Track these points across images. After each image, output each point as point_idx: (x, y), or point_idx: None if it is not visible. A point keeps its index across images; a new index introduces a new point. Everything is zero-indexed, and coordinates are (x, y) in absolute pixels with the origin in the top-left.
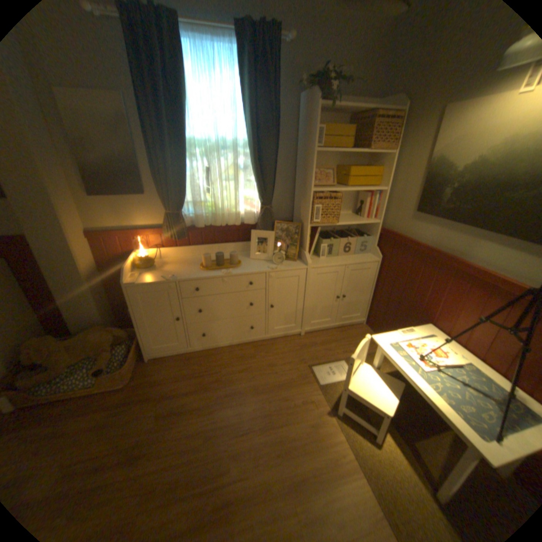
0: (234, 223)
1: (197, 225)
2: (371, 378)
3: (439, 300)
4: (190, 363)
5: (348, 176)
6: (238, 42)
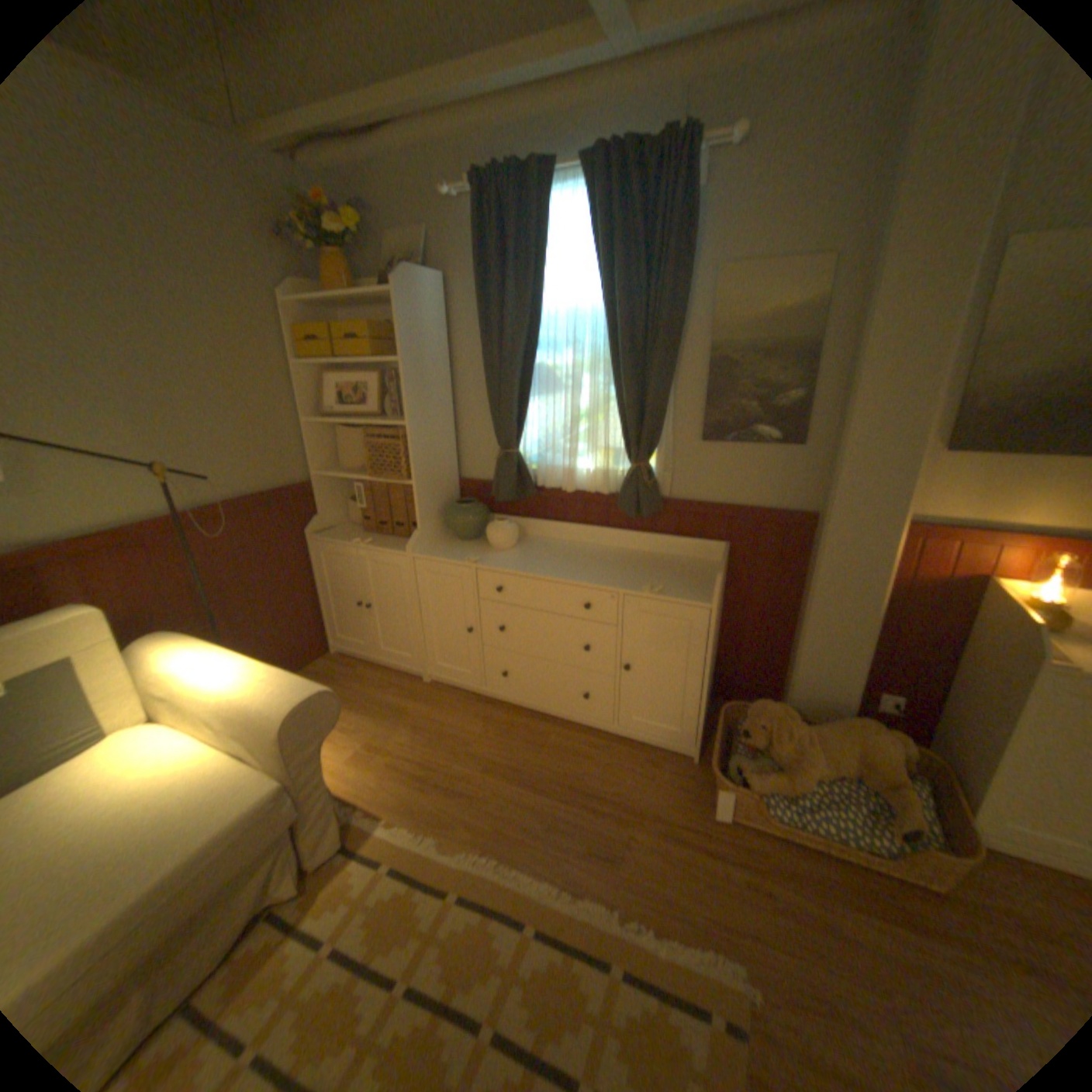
0: None
1: None
2: None
3: None
4: None
5: None
6: None
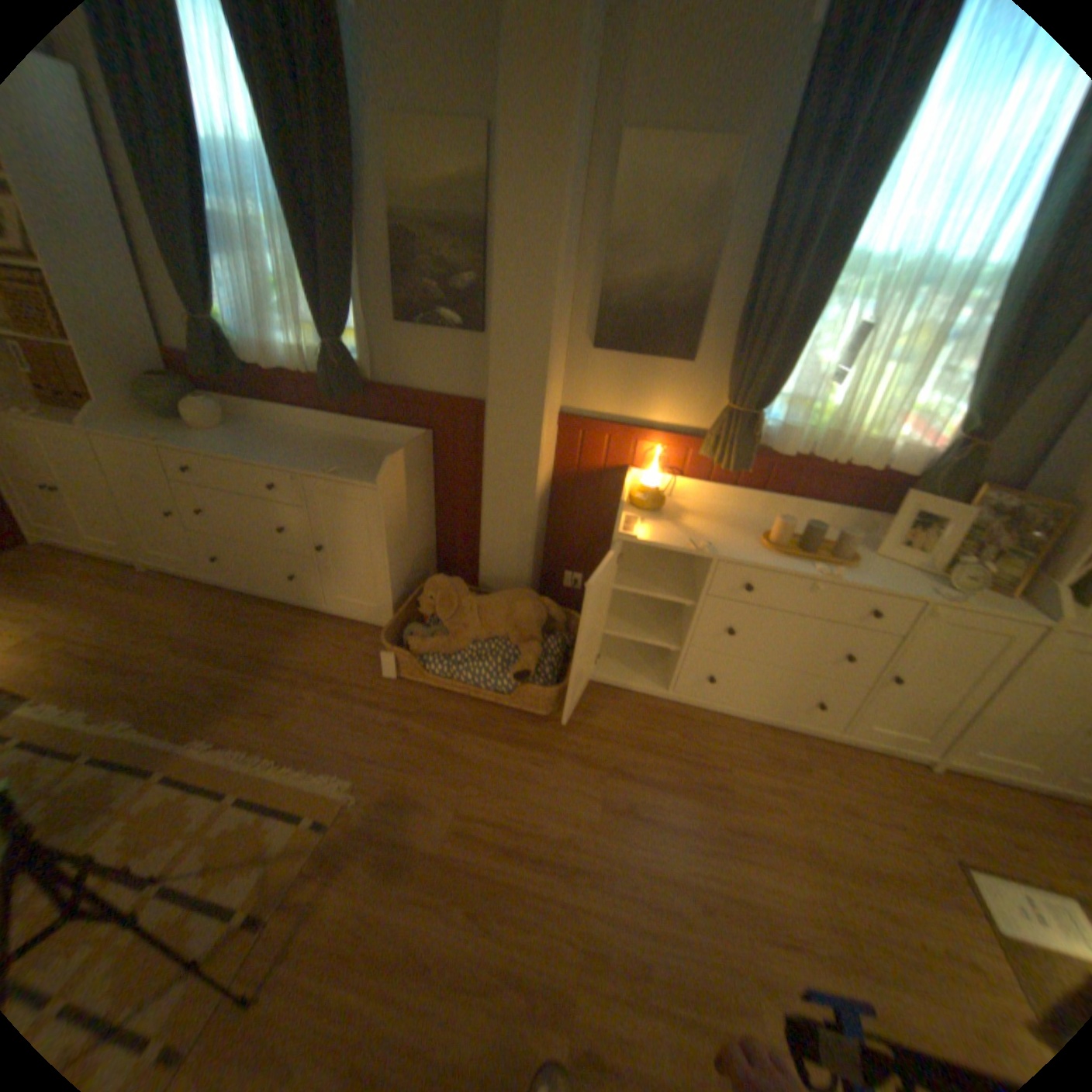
0: (869, 463)
1: (782, 449)
2: None
3: None
4: (667, 722)
5: None
6: None
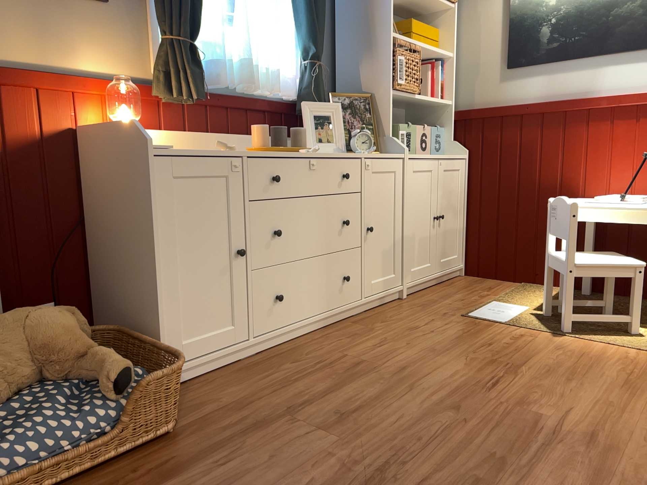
0: (271, 89)
1: (217, 82)
2: (580, 255)
3: (576, 163)
4: (270, 365)
5: (410, 34)
6: None
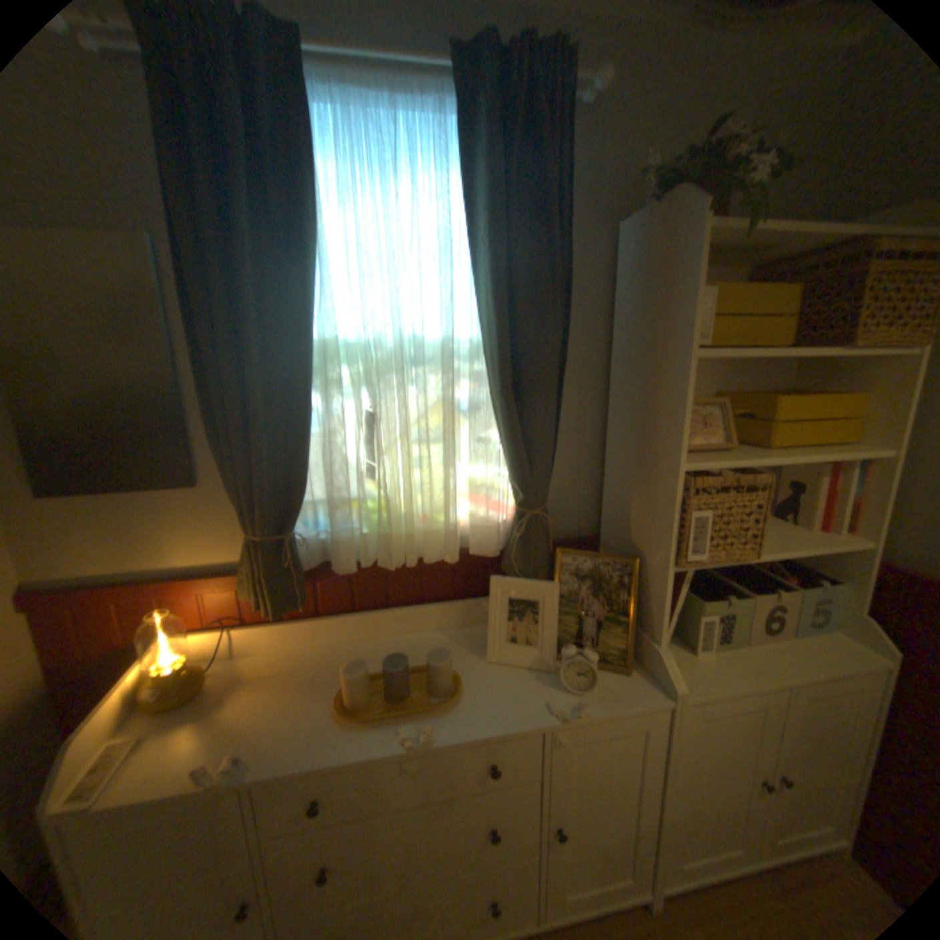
0: (443, 555)
1: (338, 567)
2: None
3: None
4: None
5: (773, 421)
6: (461, 104)
